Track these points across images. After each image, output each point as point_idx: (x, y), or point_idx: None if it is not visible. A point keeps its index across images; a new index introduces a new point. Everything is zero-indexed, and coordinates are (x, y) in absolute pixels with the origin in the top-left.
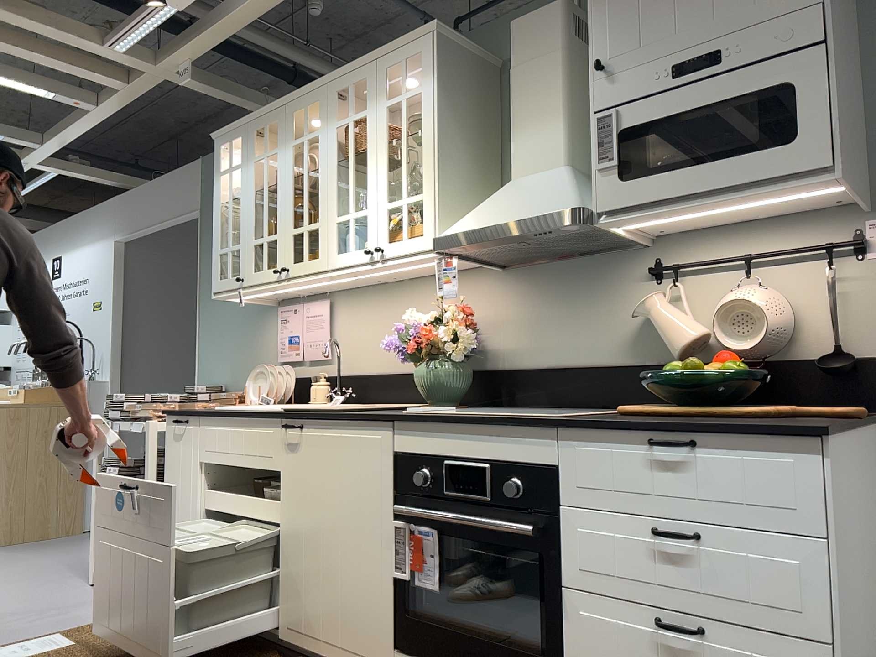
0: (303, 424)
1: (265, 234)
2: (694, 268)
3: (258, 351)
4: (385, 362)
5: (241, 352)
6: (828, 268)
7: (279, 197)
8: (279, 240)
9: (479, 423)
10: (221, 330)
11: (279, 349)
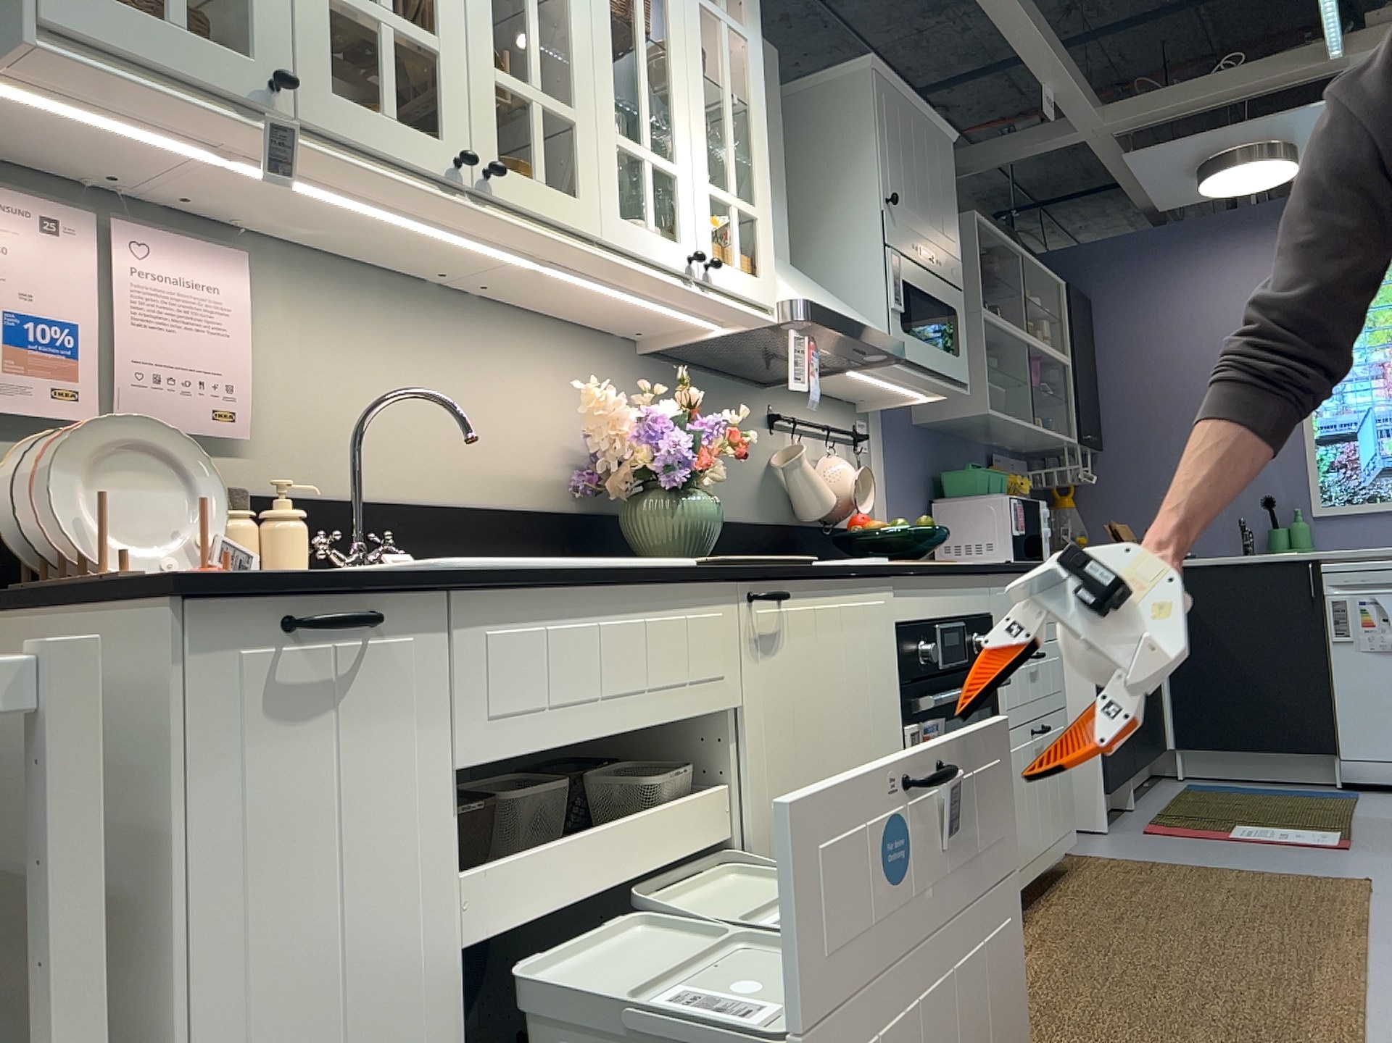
0: (783, 592)
1: (387, 1)
2: (794, 426)
3: None
4: (430, 477)
5: None
6: (854, 452)
7: None
8: (448, 64)
9: (961, 572)
10: None
11: None
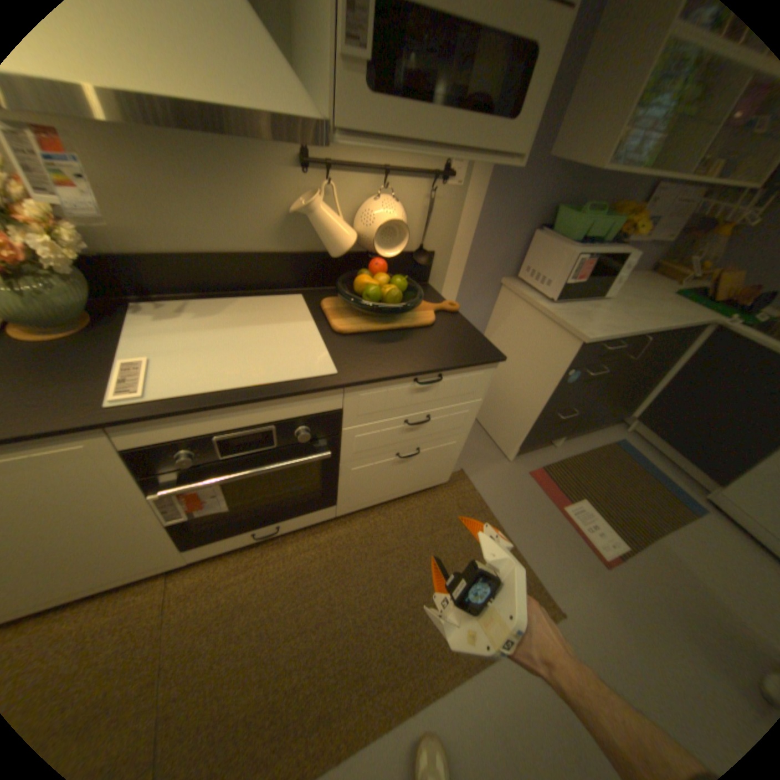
0: None
1: None
2: (338, 165)
3: None
4: None
5: None
6: (429, 188)
7: None
8: None
9: (260, 401)
10: None
11: None
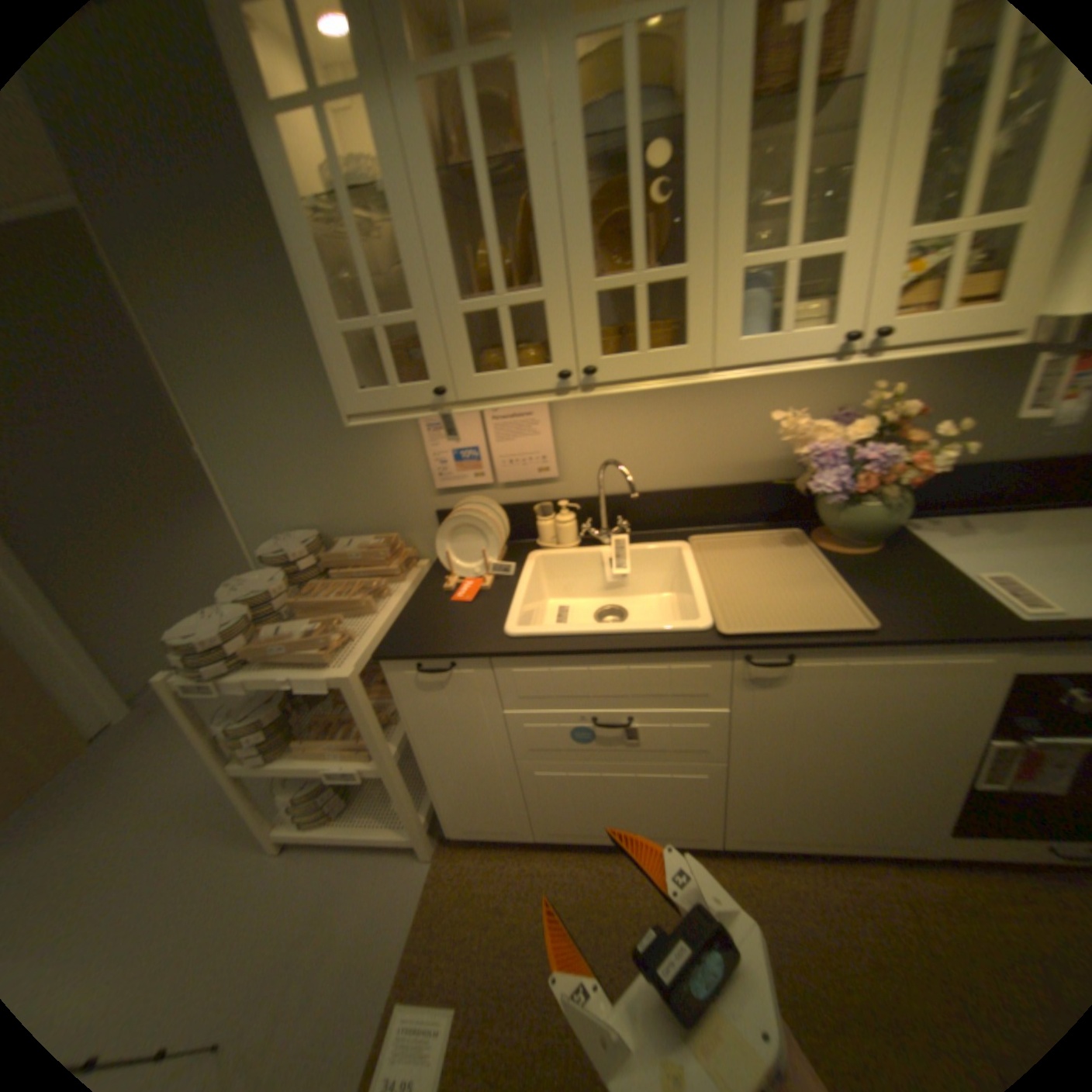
0: (798, 655)
1: (502, 287)
2: None
3: (379, 474)
4: (672, 474)
5: (335, 478)
6: None
7: (540, 192)
8: (554, 304)
9: None
10: (268, 445)
11: (437, 470)
